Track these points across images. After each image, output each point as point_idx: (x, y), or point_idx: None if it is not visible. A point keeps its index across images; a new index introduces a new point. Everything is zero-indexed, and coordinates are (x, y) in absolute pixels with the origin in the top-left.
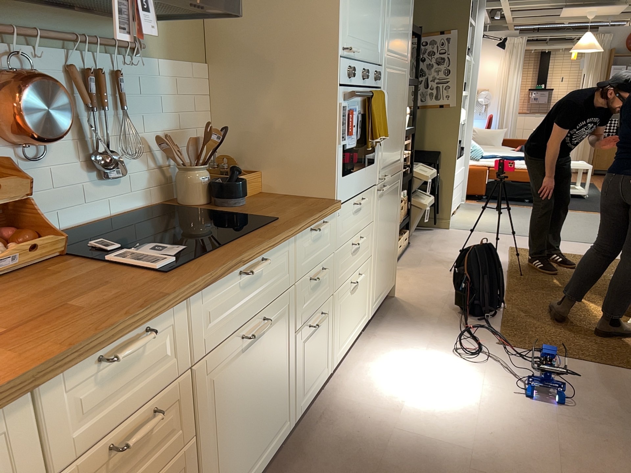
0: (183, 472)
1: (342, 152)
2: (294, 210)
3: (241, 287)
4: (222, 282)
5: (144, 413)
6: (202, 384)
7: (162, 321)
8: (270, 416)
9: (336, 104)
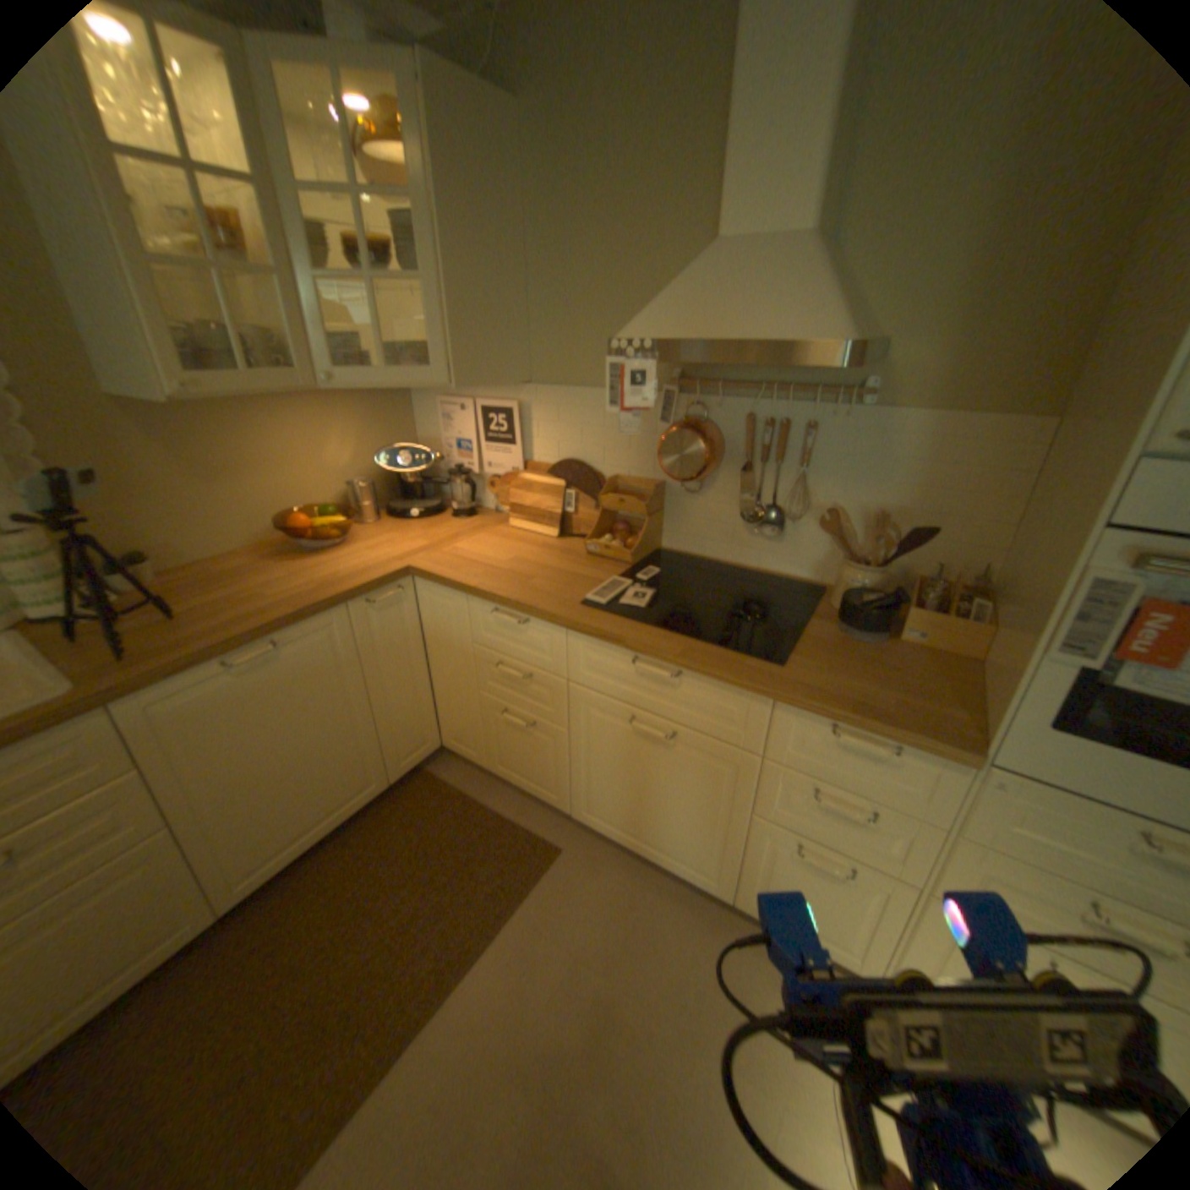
0: (553, 741)
1: (1073, 677)
2: (848, 686)
3: (637, 672)
4: (607, 646)
5: (524, 669)
6: (576, 703)
7: (540, 625)
8: (675, 835)
9: (1075, 559)
